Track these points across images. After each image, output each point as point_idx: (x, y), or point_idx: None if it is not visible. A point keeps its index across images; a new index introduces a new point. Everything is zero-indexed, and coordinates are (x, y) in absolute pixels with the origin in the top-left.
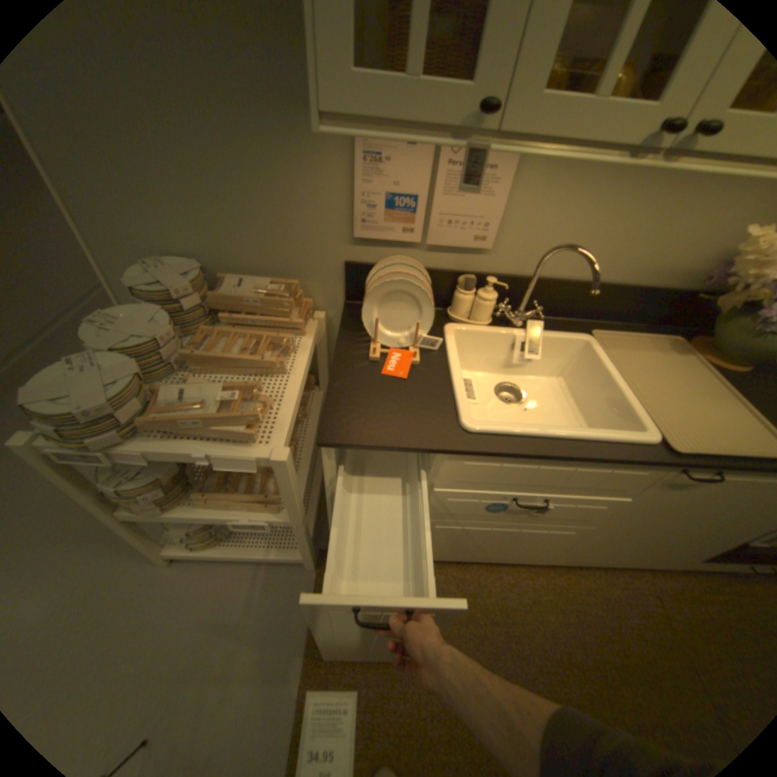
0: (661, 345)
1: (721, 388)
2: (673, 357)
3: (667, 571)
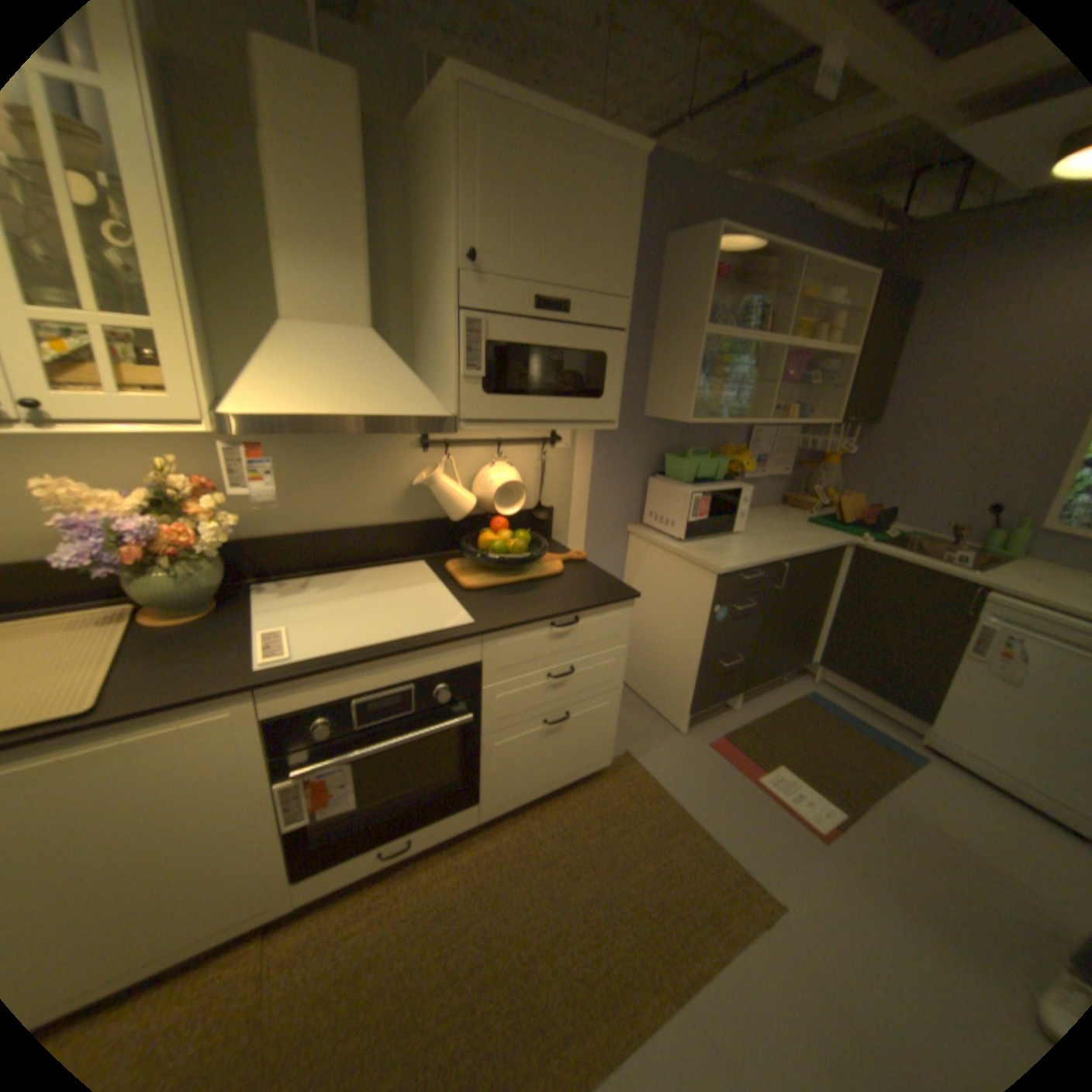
0: (89, 619)
1: (104, 651)
2: (83, 631)
3: (267, 920)
